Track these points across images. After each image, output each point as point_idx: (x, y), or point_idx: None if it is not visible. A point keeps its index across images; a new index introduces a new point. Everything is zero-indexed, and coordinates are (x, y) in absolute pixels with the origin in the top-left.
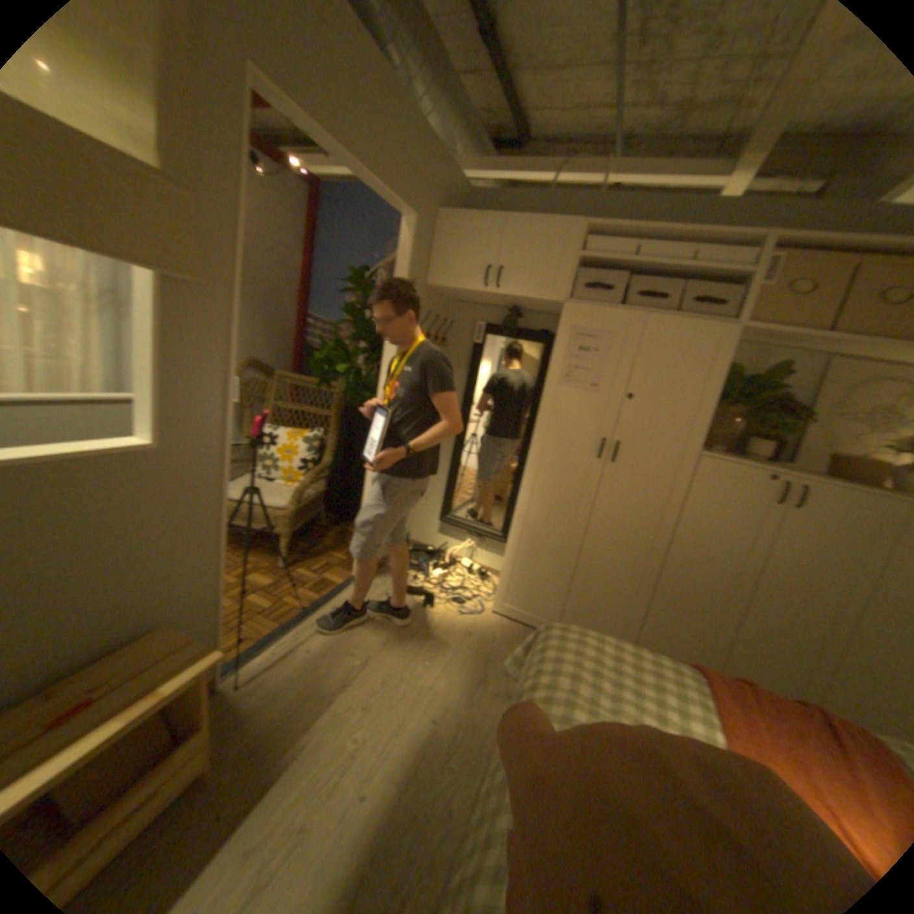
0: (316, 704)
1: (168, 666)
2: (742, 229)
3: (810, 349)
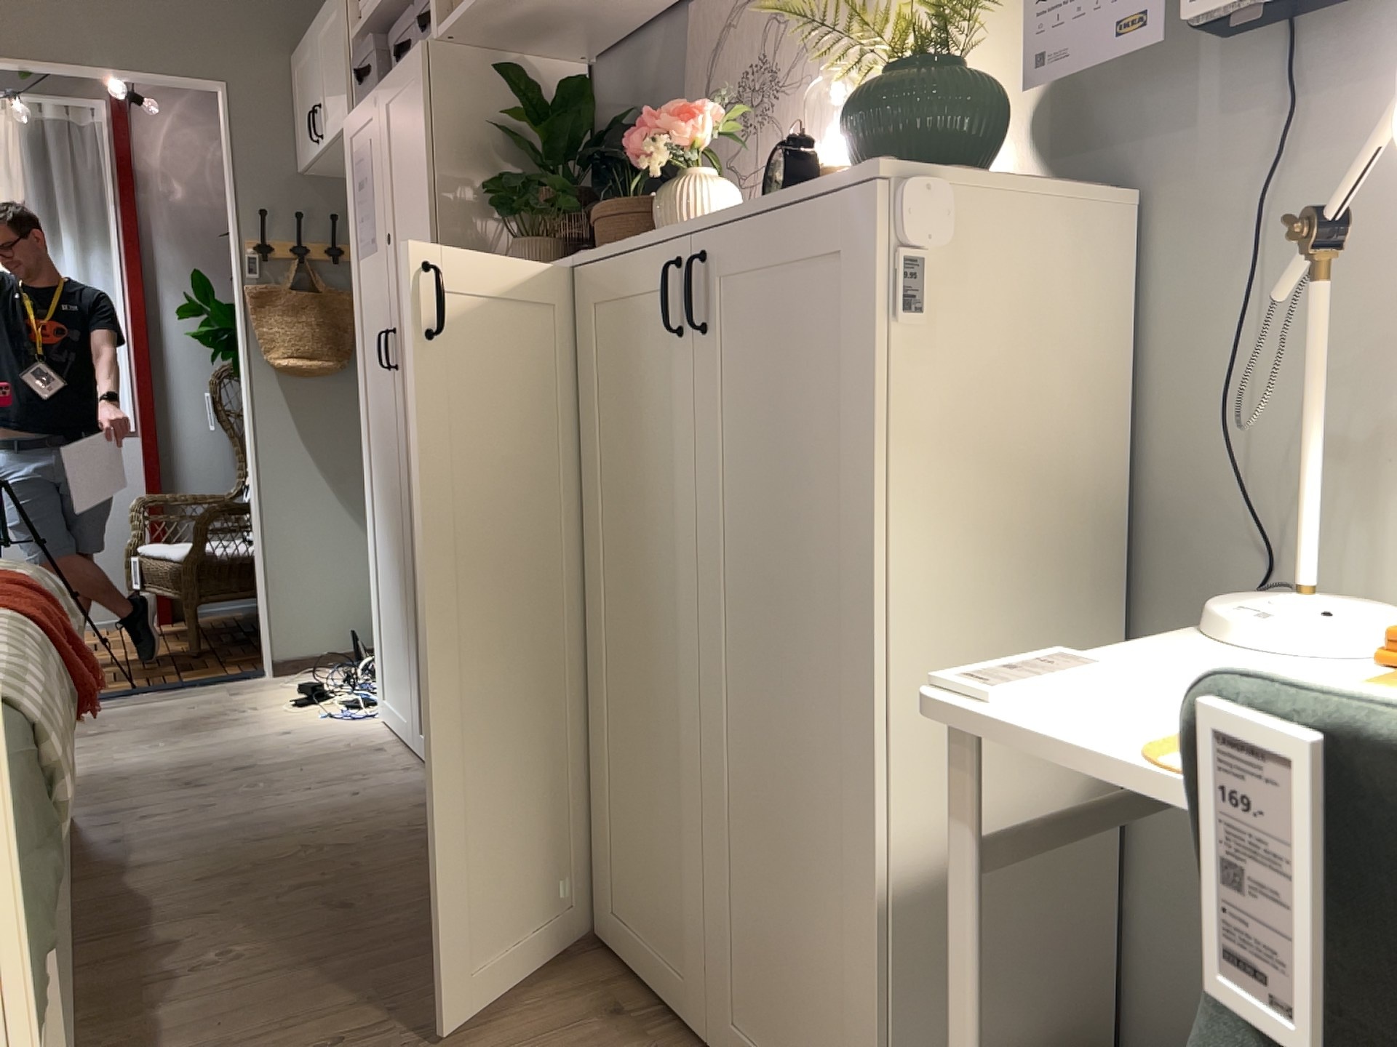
0: None
1: None
2: None
3: (675, 11)
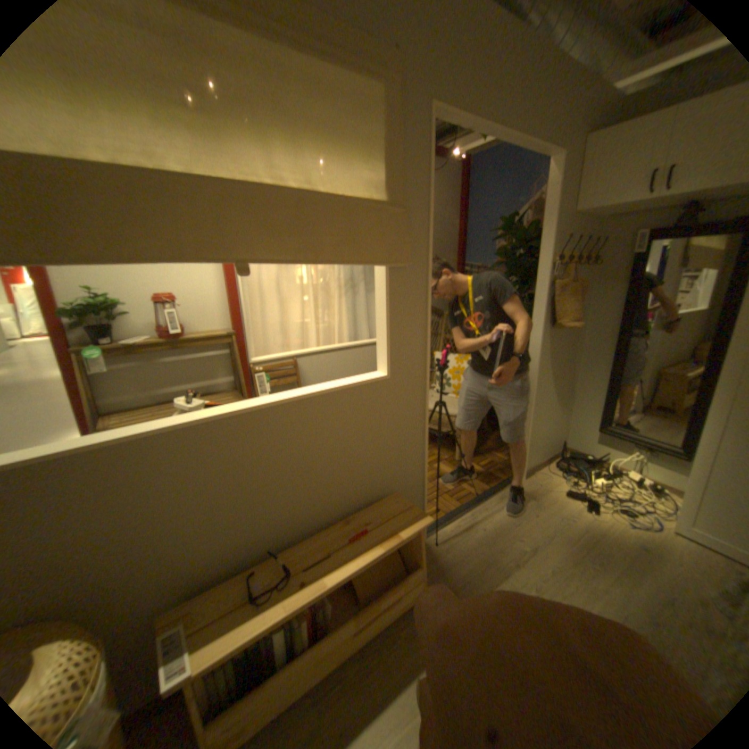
0: (497, 574)
1: (403, 520)
2: None
3: None
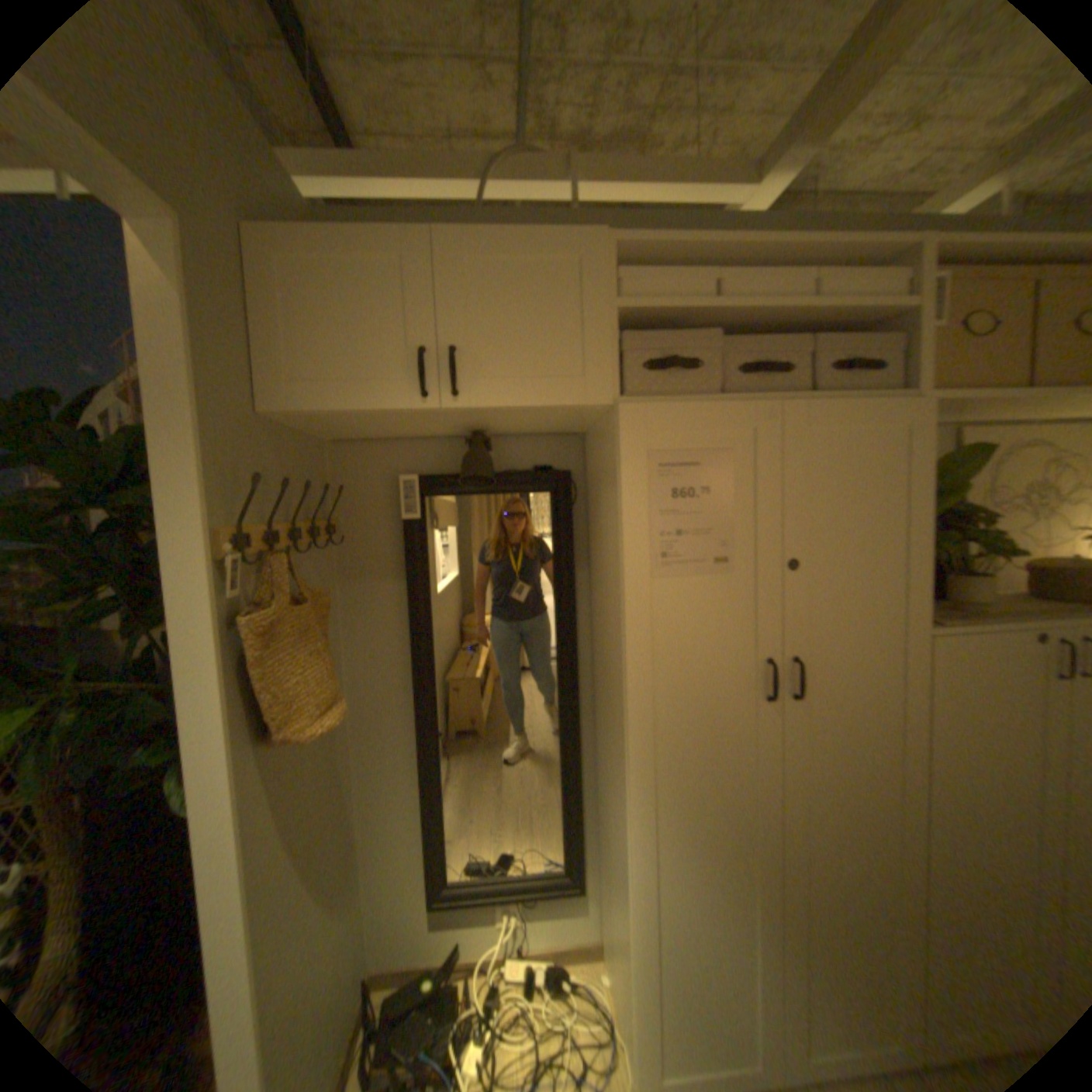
0: None
1: None
2: (882, 240)
3: None
